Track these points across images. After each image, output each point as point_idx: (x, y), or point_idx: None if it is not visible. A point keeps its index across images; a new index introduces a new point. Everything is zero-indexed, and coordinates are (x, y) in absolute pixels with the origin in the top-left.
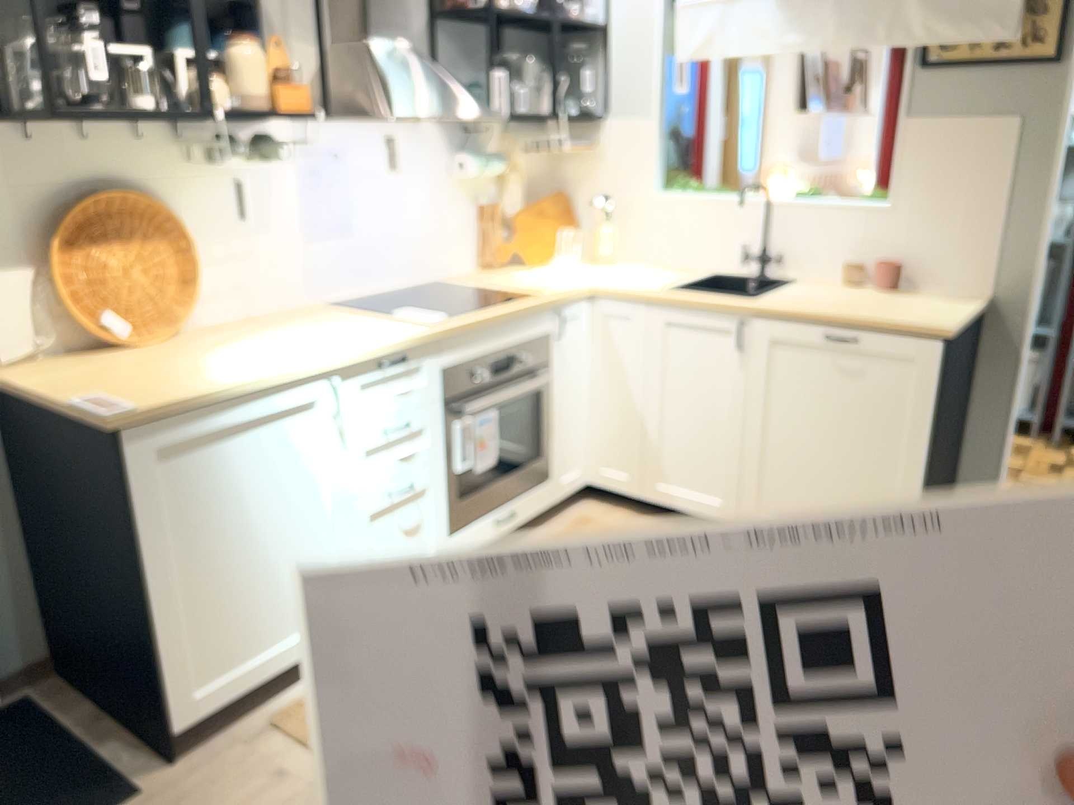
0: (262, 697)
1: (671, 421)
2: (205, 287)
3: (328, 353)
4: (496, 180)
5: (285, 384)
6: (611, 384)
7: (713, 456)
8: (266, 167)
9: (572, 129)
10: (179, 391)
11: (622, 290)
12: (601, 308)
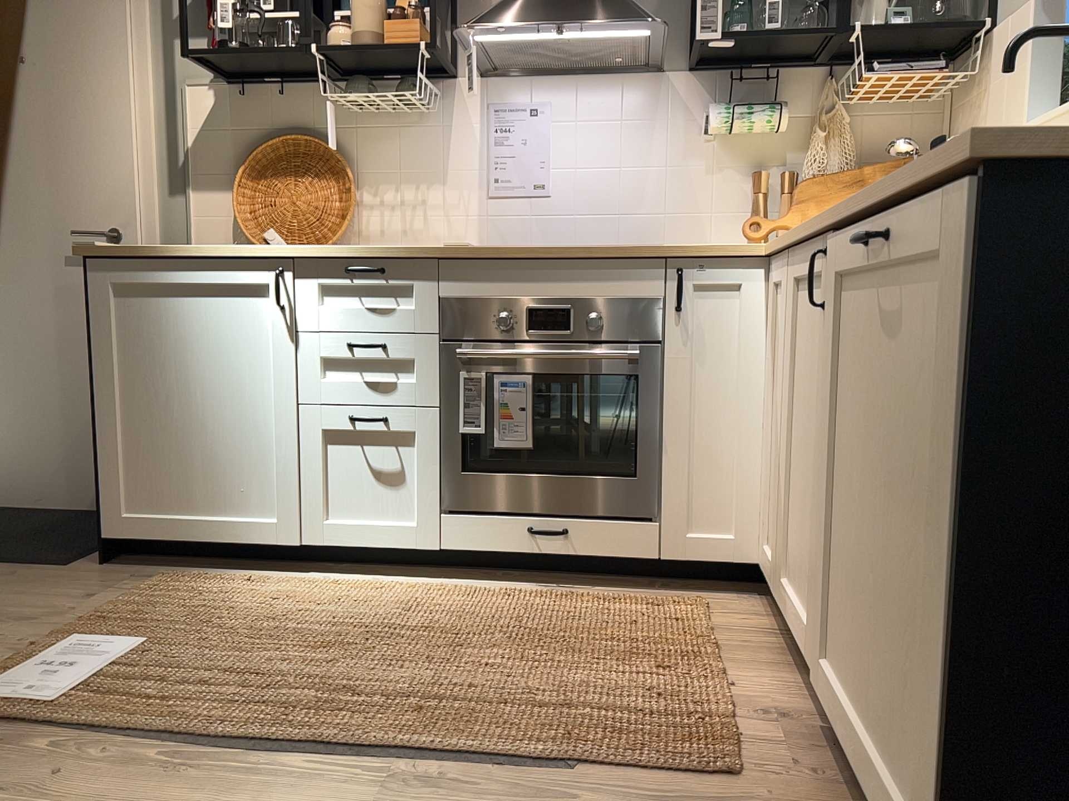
0: (205, 564)
1: (798, 462)
2: (372, 226)
3: (298, 247)
4: (800, 146)
5: (229, 259)
6: (776, 401)
7: (815, 529)
8: (447, 120)
9: (958, 67)
10: (153, 247)
11: (776, 242)
12: (773, 279)
